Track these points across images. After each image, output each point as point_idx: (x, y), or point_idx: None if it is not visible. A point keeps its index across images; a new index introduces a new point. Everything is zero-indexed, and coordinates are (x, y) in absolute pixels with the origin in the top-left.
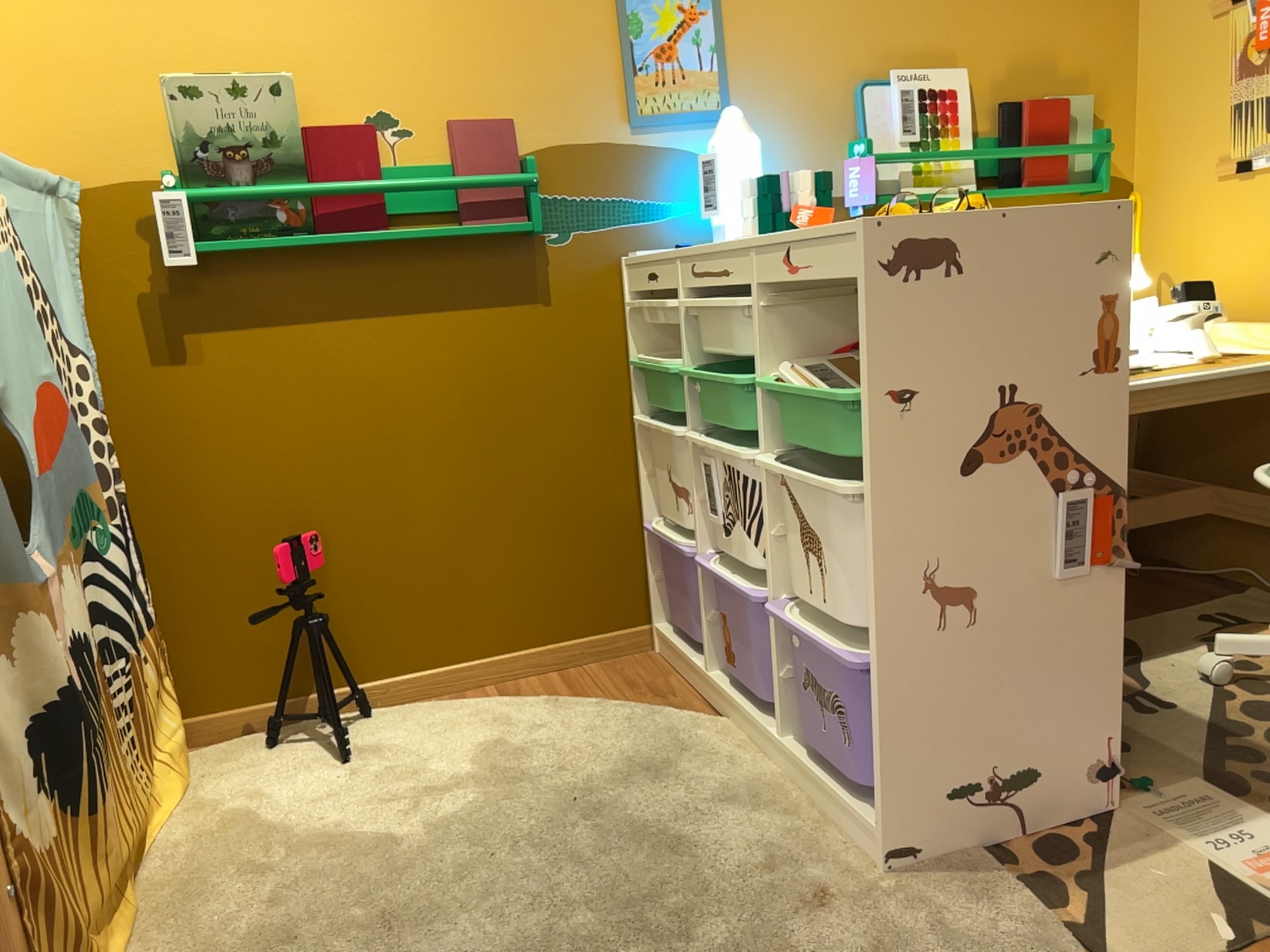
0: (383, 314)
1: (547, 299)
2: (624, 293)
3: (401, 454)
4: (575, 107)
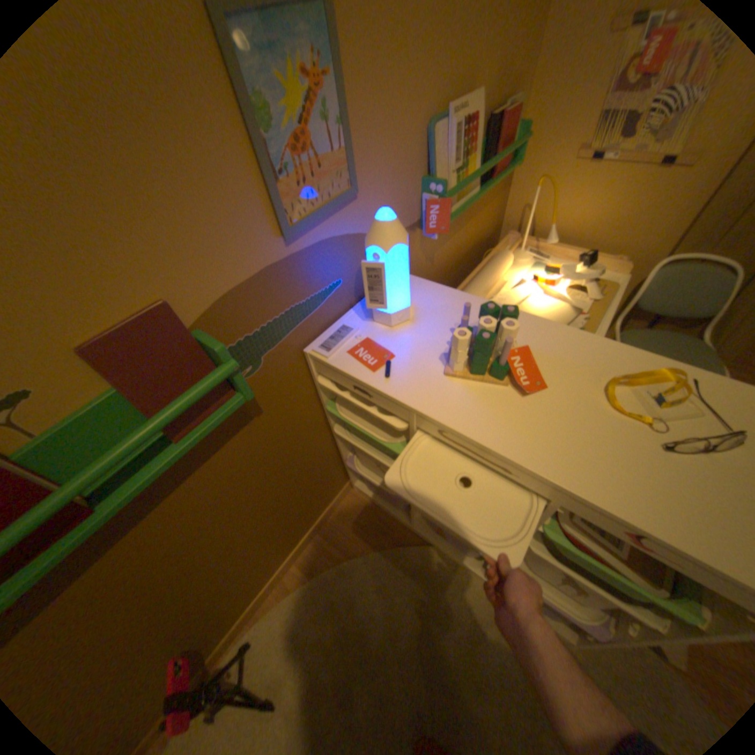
0: (126, 533)
1: (260, 412)
2: (310, 369)
3: (198, 563)
4: (228, 245)
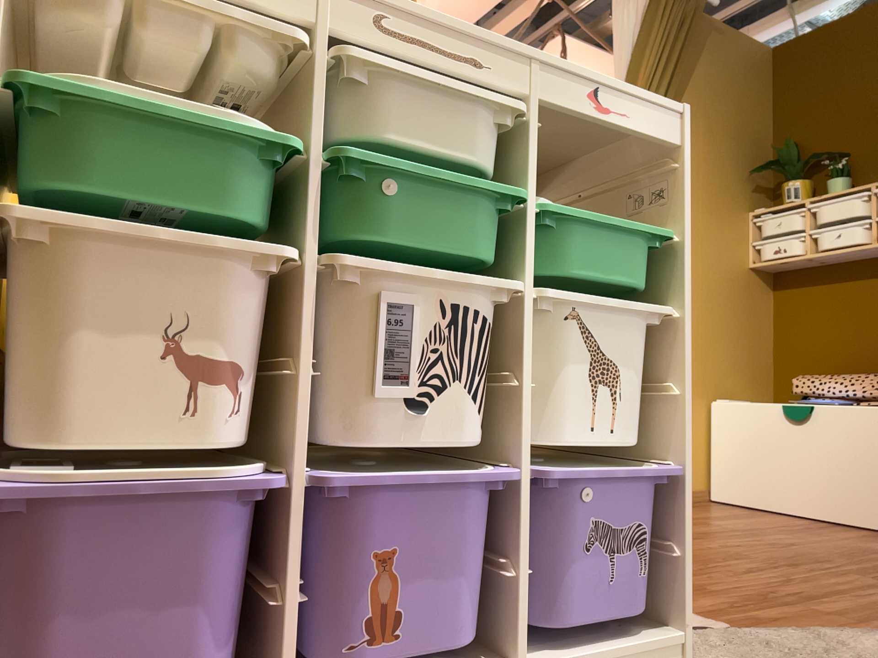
0: None
1: None
2: None
3: None
4: None
